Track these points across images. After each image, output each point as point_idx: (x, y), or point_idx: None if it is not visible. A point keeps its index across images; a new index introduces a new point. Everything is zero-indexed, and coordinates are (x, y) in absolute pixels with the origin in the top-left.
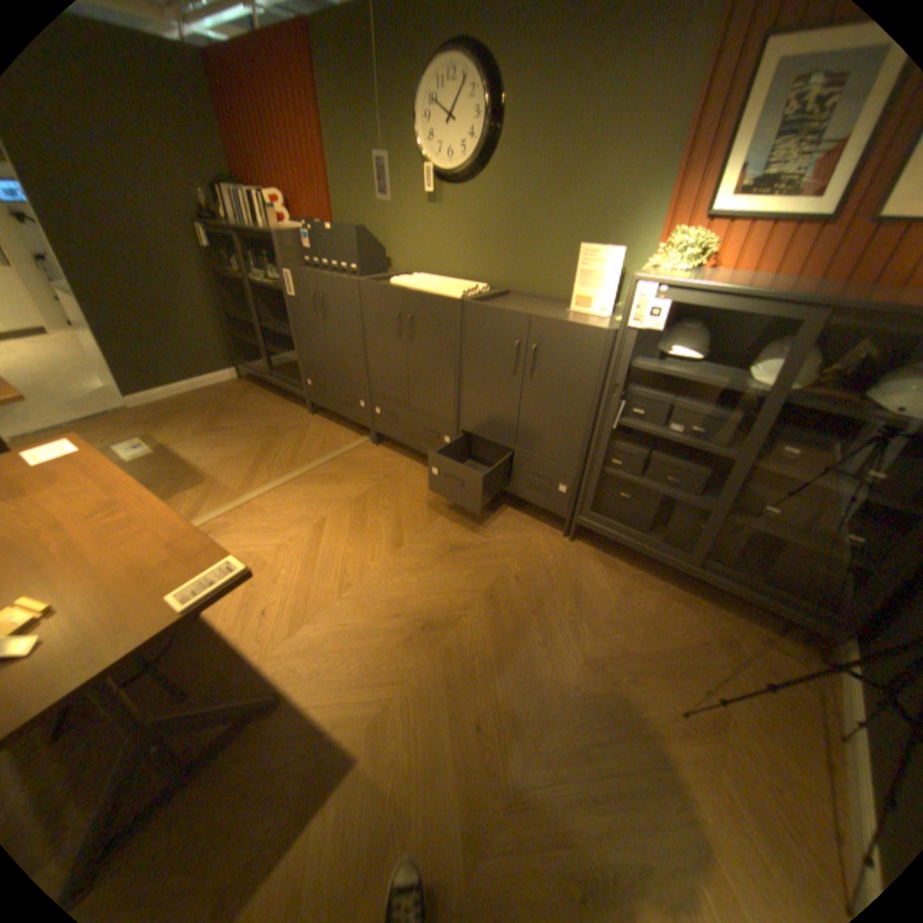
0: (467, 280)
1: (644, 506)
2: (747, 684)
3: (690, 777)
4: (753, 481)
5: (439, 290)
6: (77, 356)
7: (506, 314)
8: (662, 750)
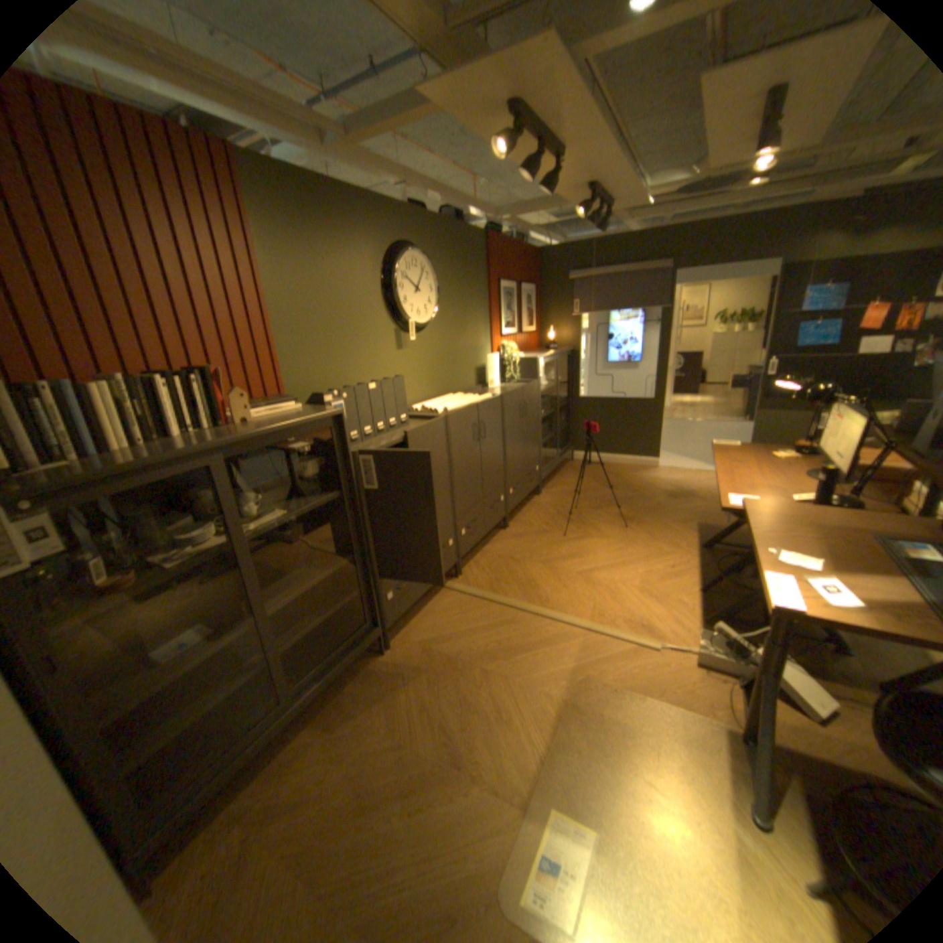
0: (430, 400)
1: (542, 454)
2: (591, 471)
3: (633, 479)
4: (549, 420)
5: (479, 399)
6: None
7: (516, 393)
8: (629, 481)
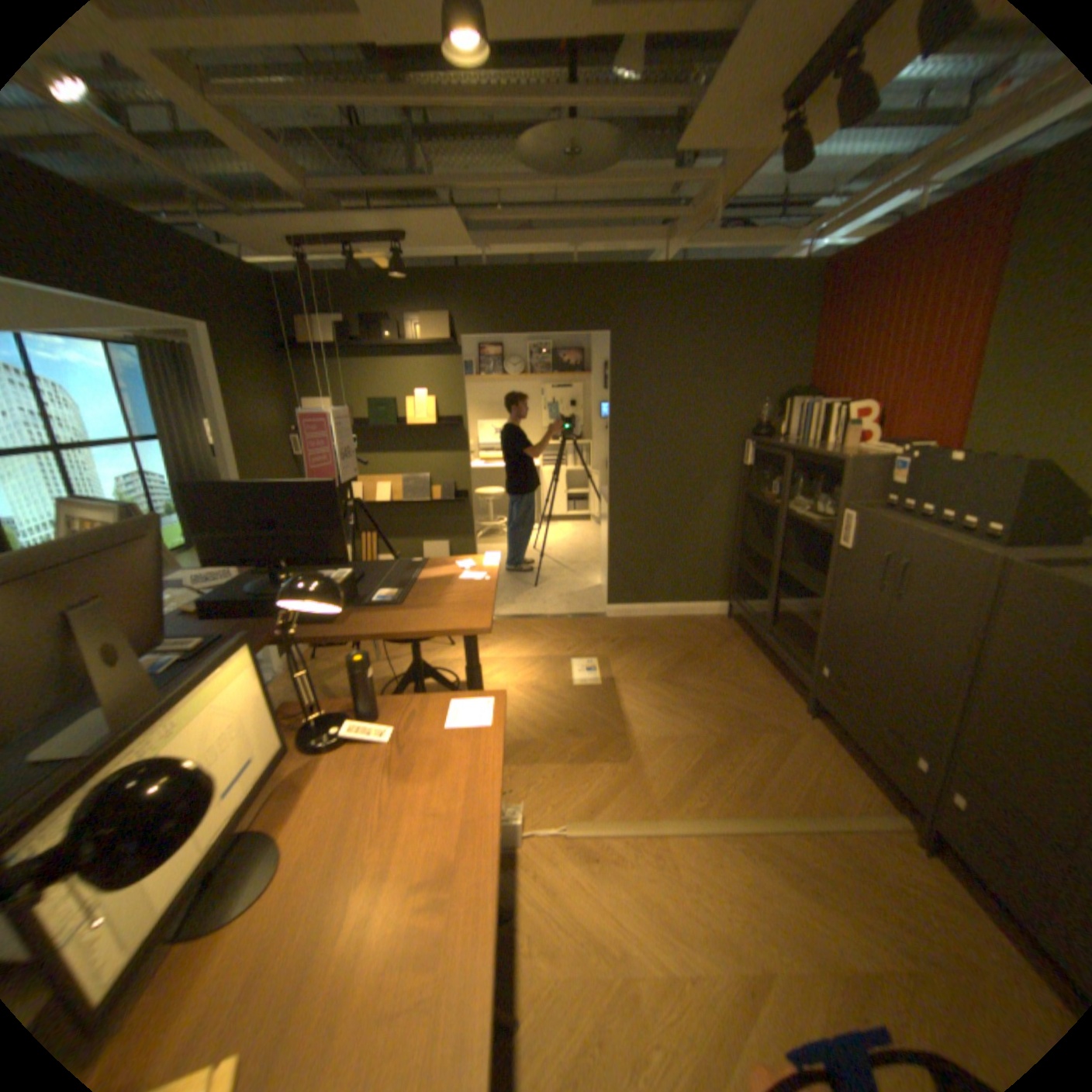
0: None
1: None
2: None
3: None
4: None
5: None
6: (597, 549)
7: None
8: None
